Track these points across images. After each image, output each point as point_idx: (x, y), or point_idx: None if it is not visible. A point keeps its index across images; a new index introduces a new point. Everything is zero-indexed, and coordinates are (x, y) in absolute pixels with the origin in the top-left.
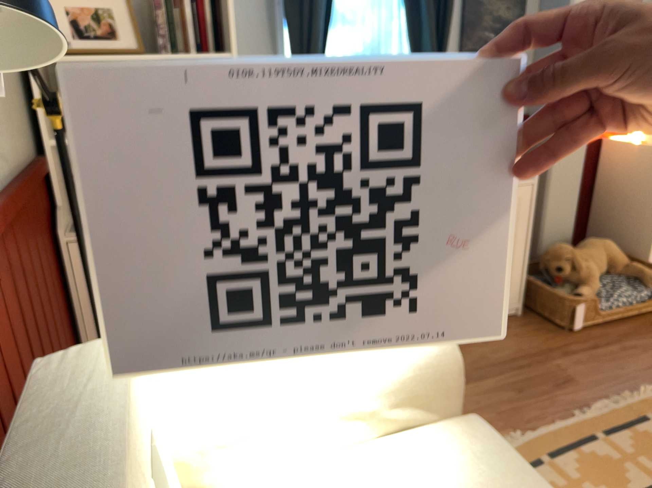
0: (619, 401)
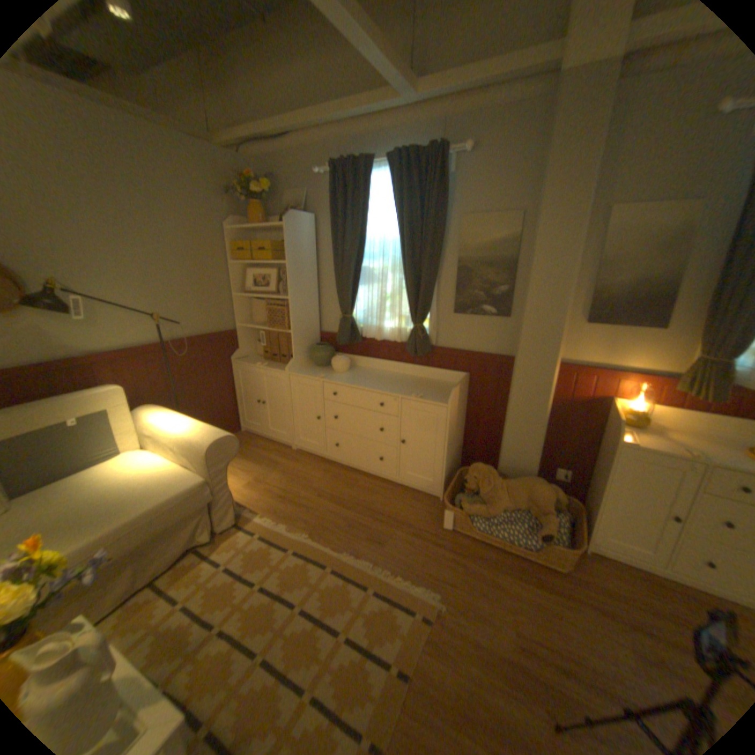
0: (379, 570)
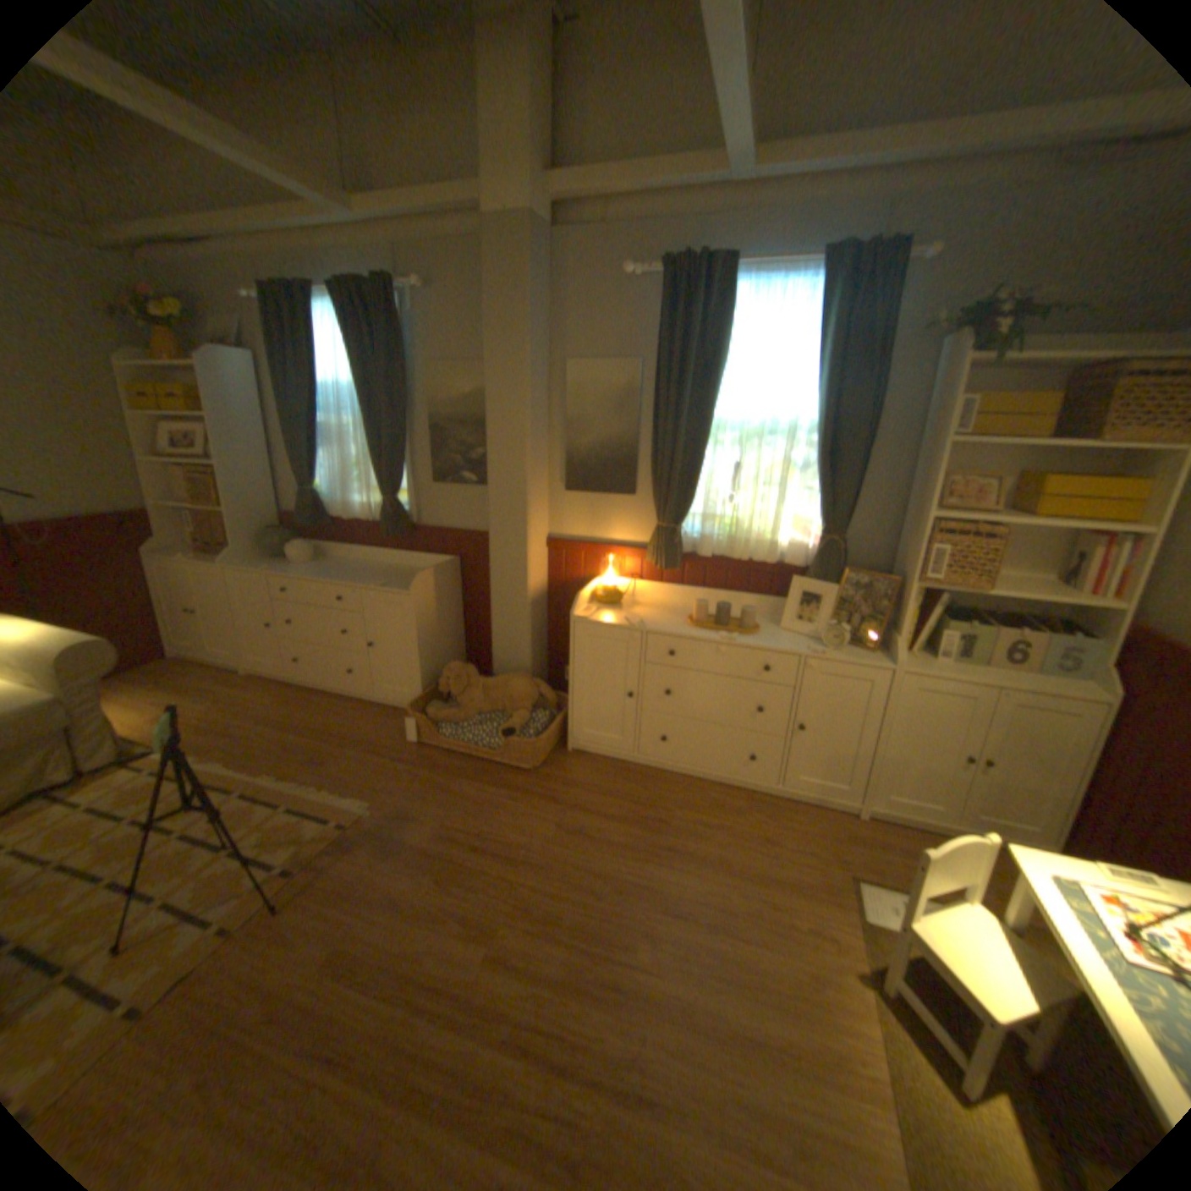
0: (303, 791)
